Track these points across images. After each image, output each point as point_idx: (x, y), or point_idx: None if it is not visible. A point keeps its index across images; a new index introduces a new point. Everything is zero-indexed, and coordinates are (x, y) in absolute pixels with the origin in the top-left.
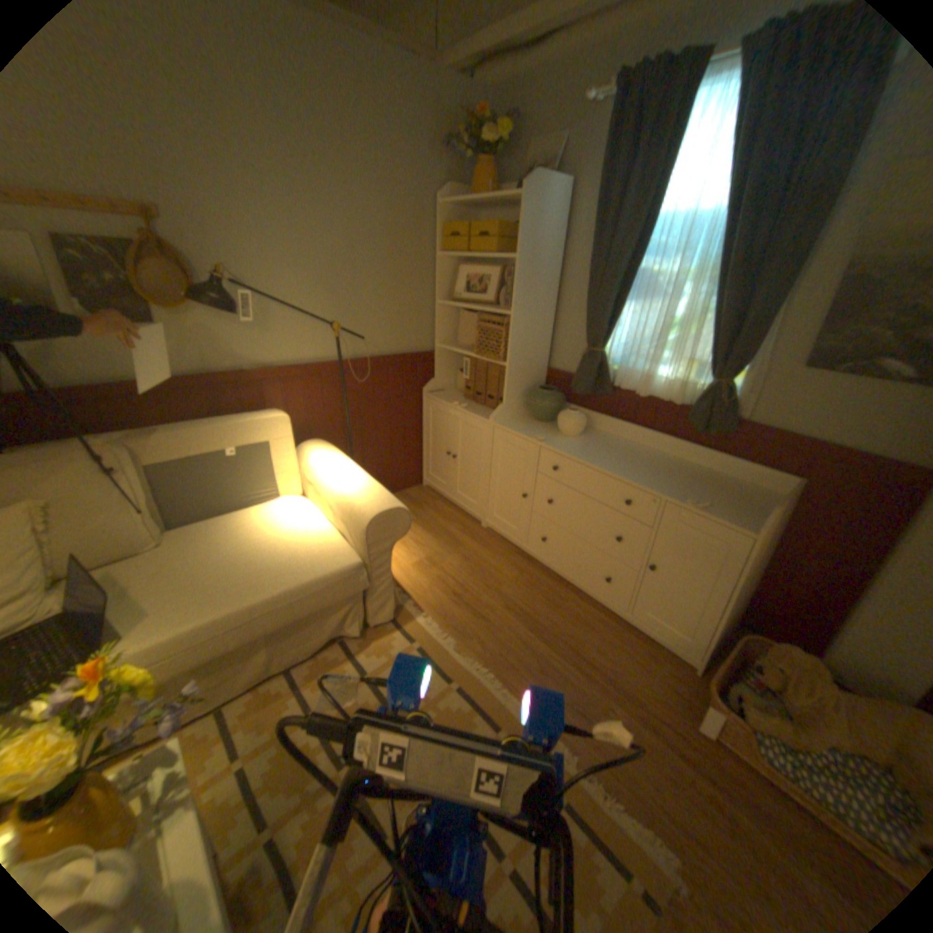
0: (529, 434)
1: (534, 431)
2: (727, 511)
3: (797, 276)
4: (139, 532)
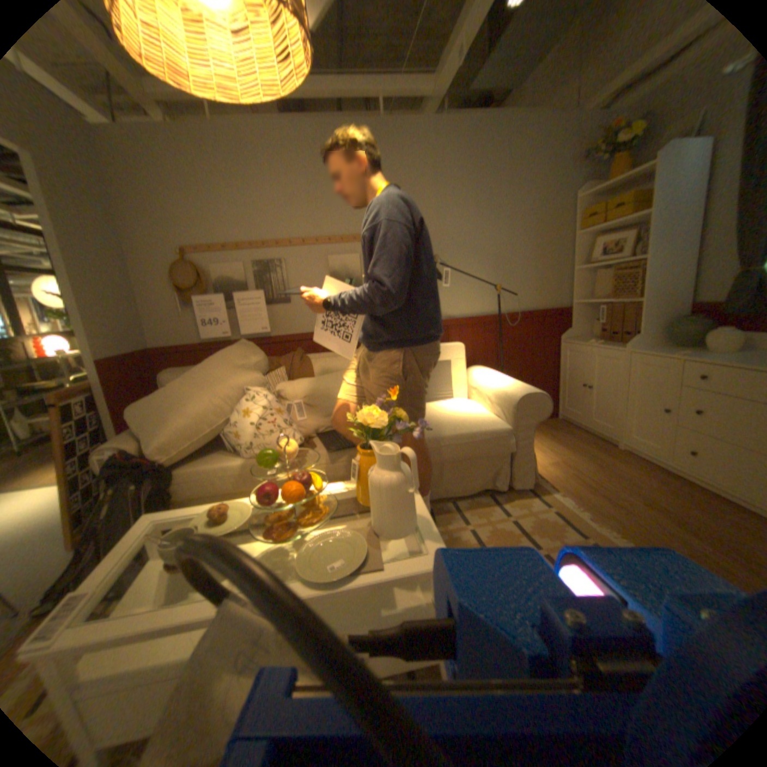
0: (670, 352)
1: (677, 351)
2: None
3: None
4: None
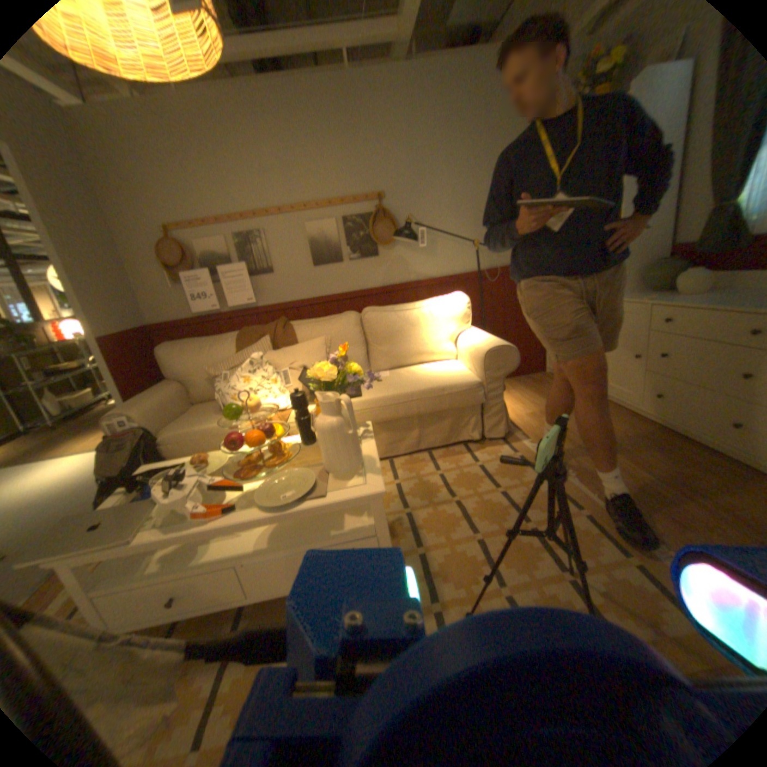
0: (642, 298)
1: (649, 296)
2: None
3: None
4: (363, 360)
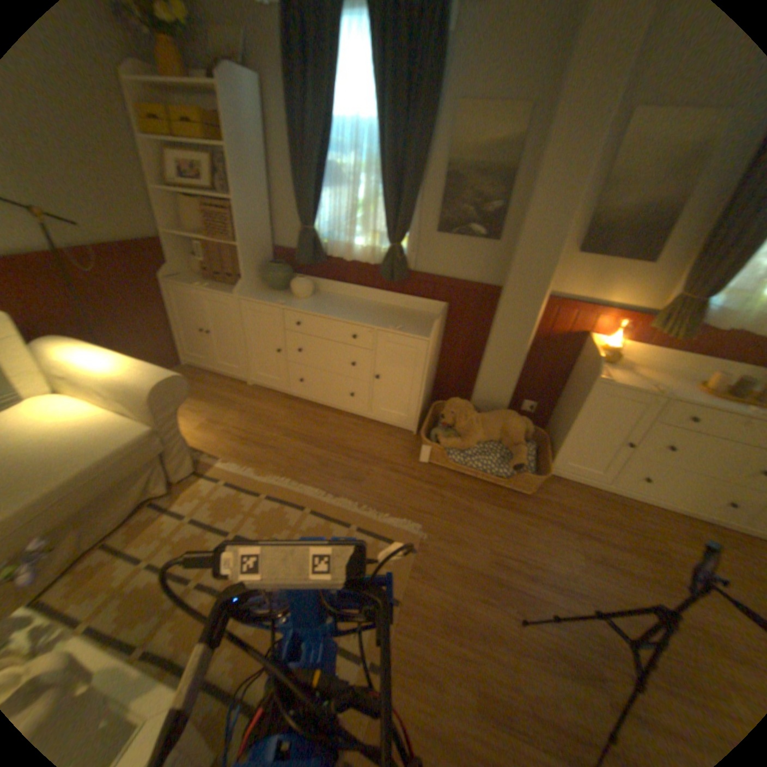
0: (271, 300)
1: (275, 298)
2: (412, 328)
3: (424, 172)
4: None
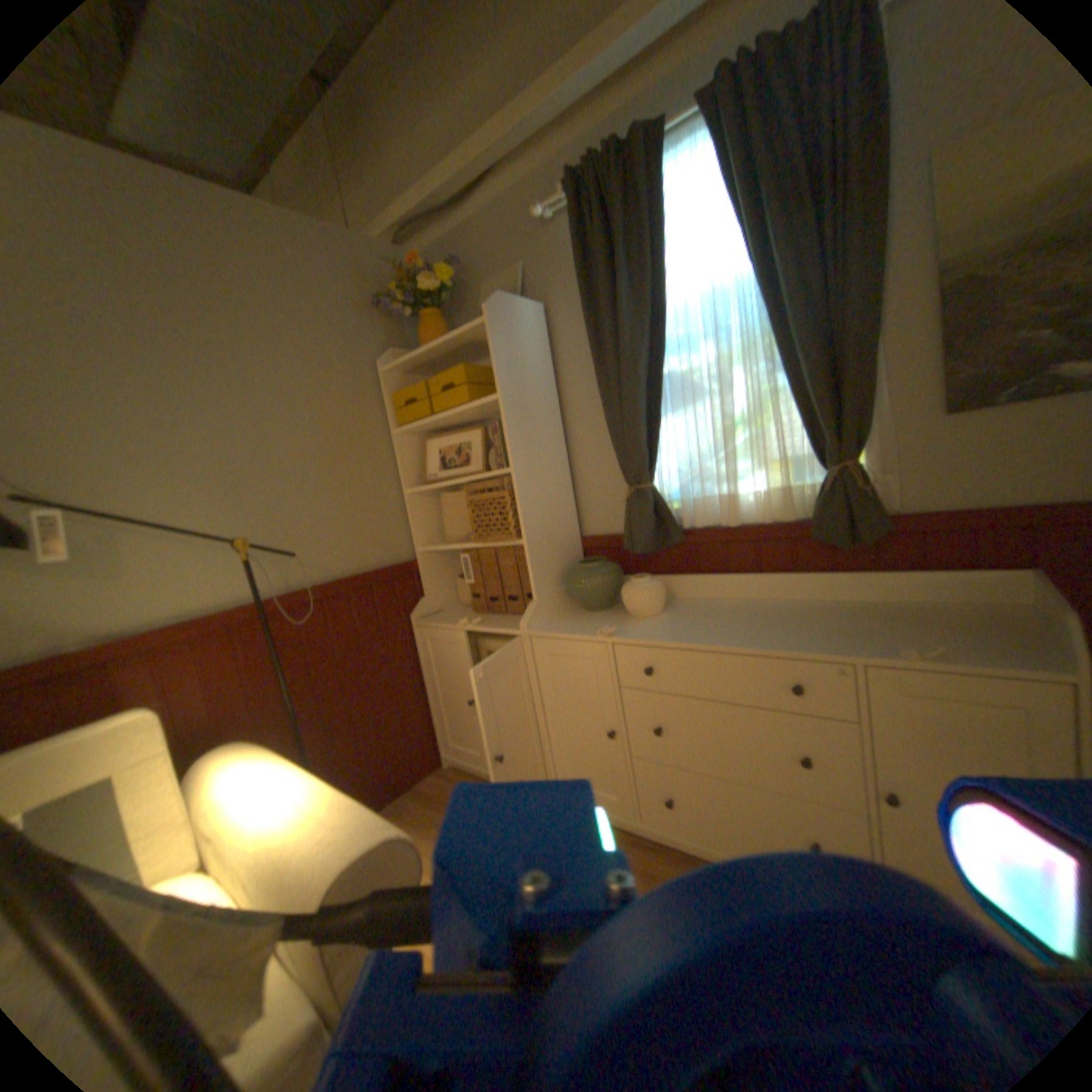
0: (588, 629)
1: (595, 624)
2: (976, 648)
3: (882, 303)
4: None
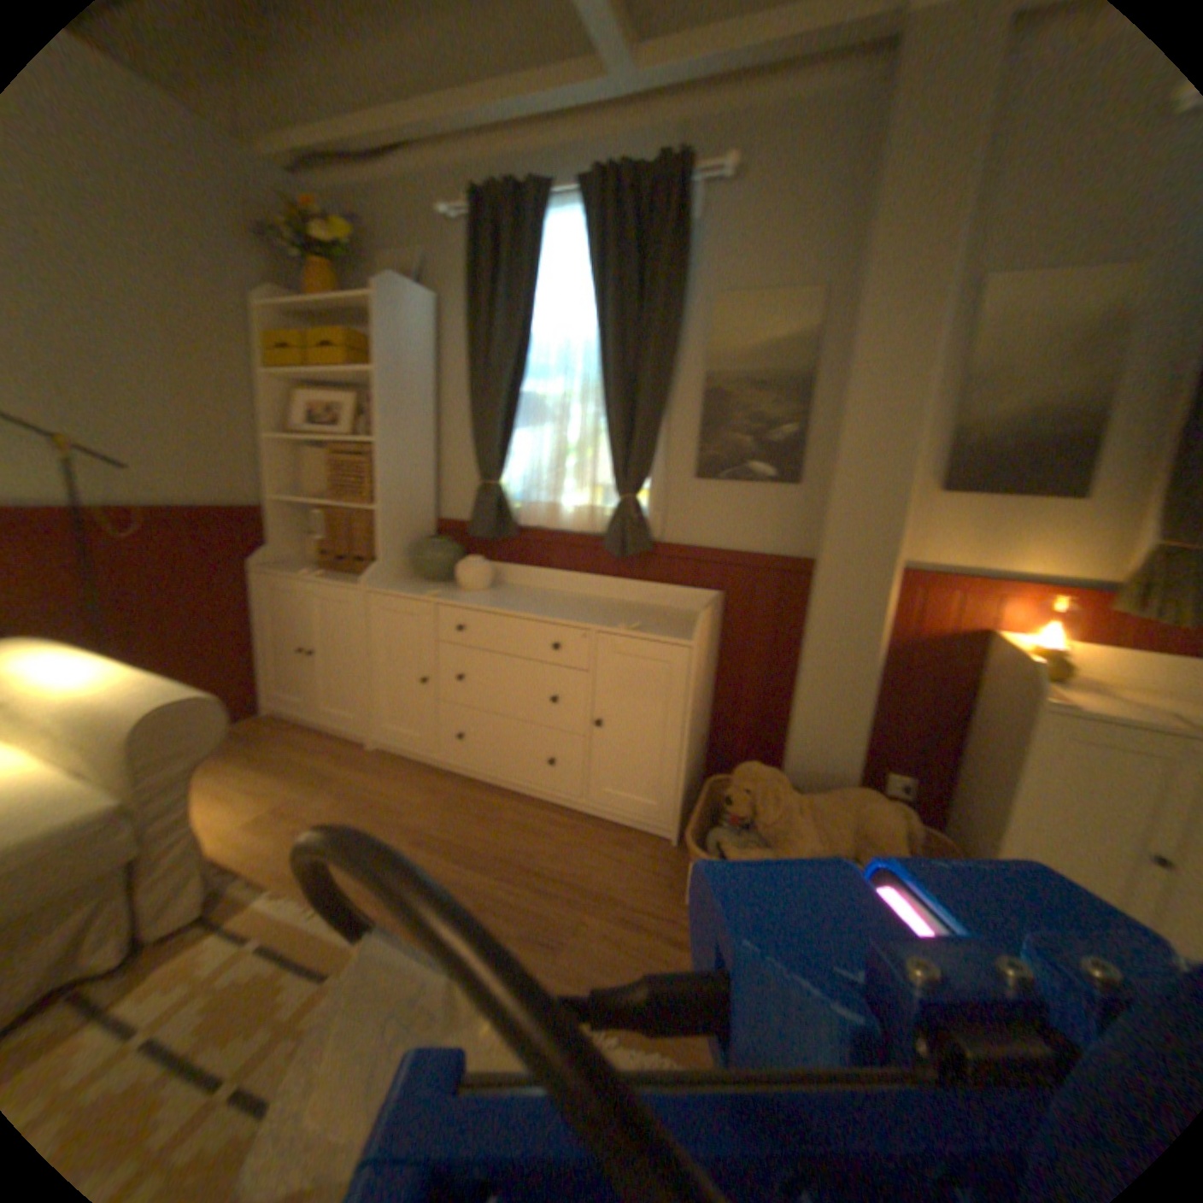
0: (417, 593)
1: (425, 591)
2: (658, 629)
3: (667, 389)
4: None
